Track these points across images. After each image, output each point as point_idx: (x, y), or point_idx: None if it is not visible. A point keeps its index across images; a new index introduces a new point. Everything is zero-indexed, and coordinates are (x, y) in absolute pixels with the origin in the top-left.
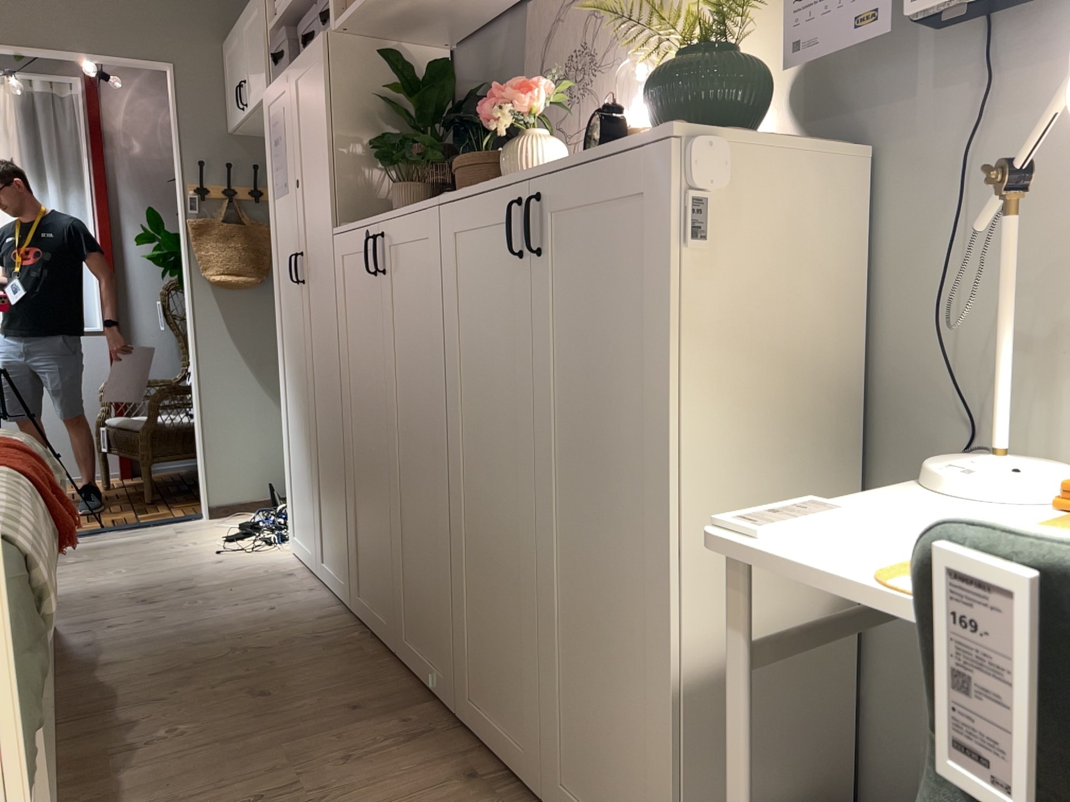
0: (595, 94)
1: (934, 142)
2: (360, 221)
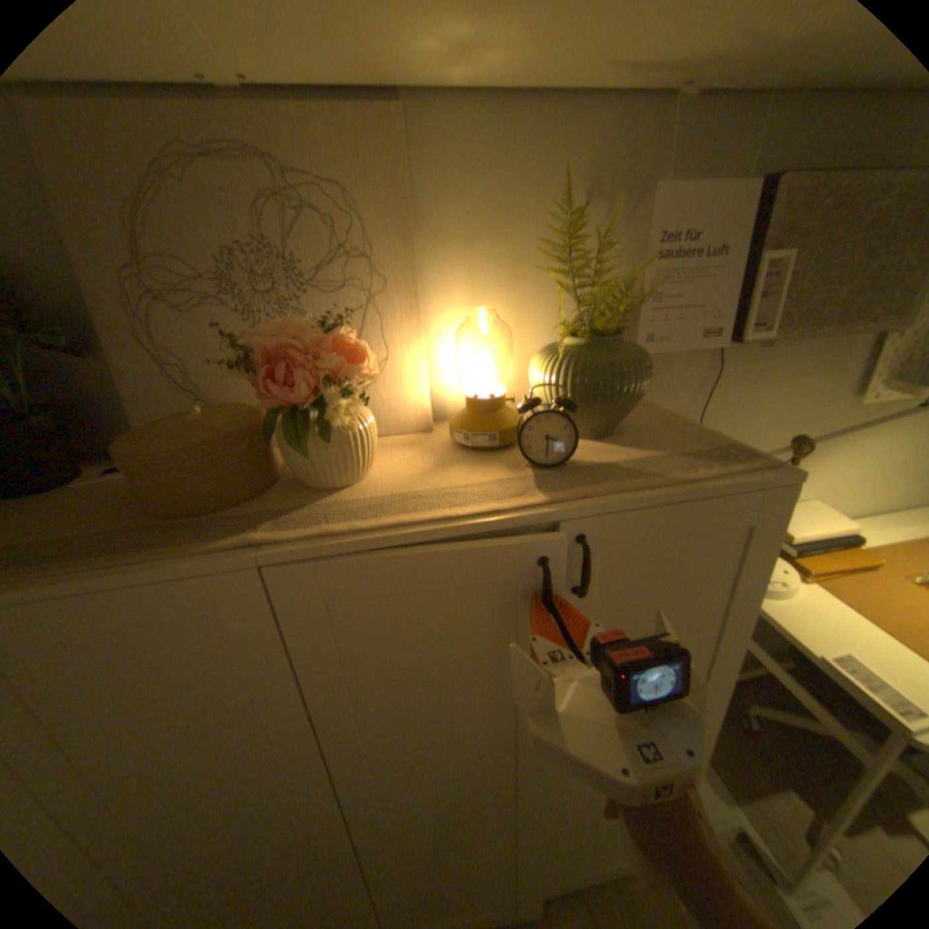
0: (310, 315)
1: (674, 395)
2: None
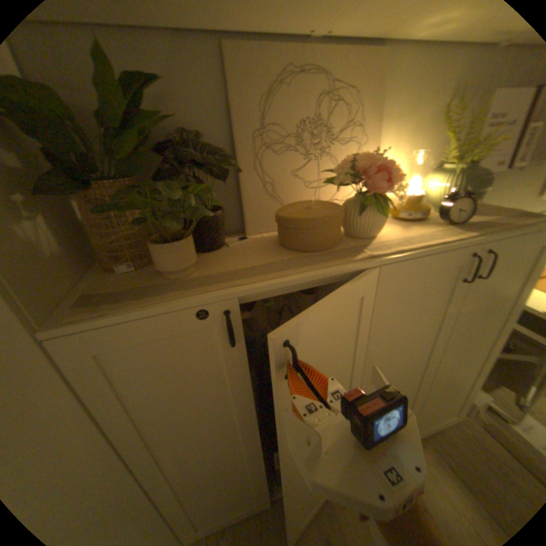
0: (334, 156)
1: None
2: (164, 301)
